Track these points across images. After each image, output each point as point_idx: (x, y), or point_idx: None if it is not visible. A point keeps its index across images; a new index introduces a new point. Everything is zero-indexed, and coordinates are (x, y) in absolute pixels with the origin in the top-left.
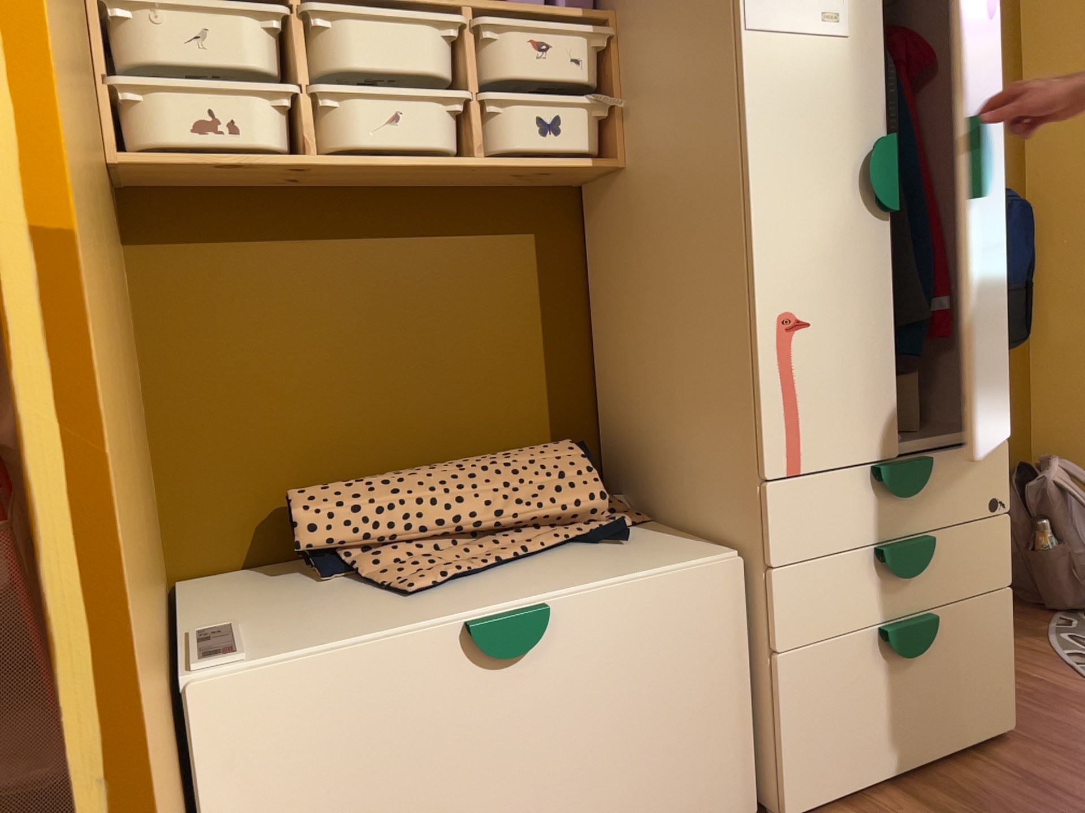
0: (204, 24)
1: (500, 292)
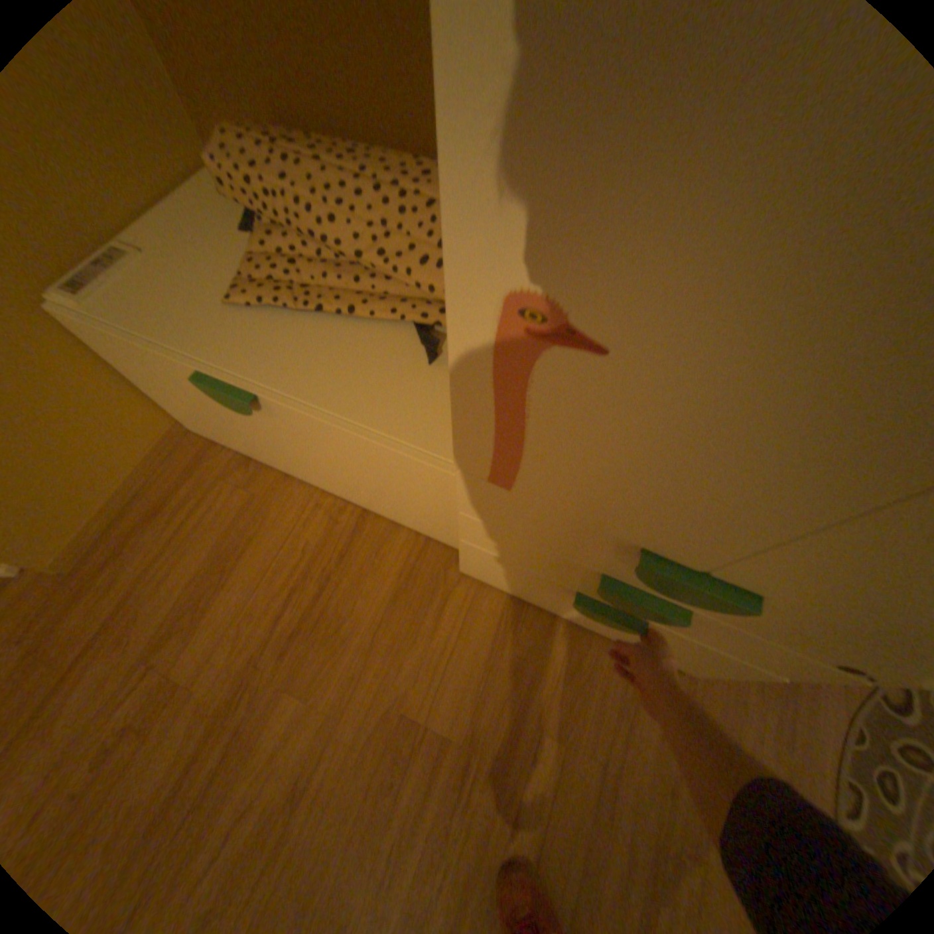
0: None
1: None
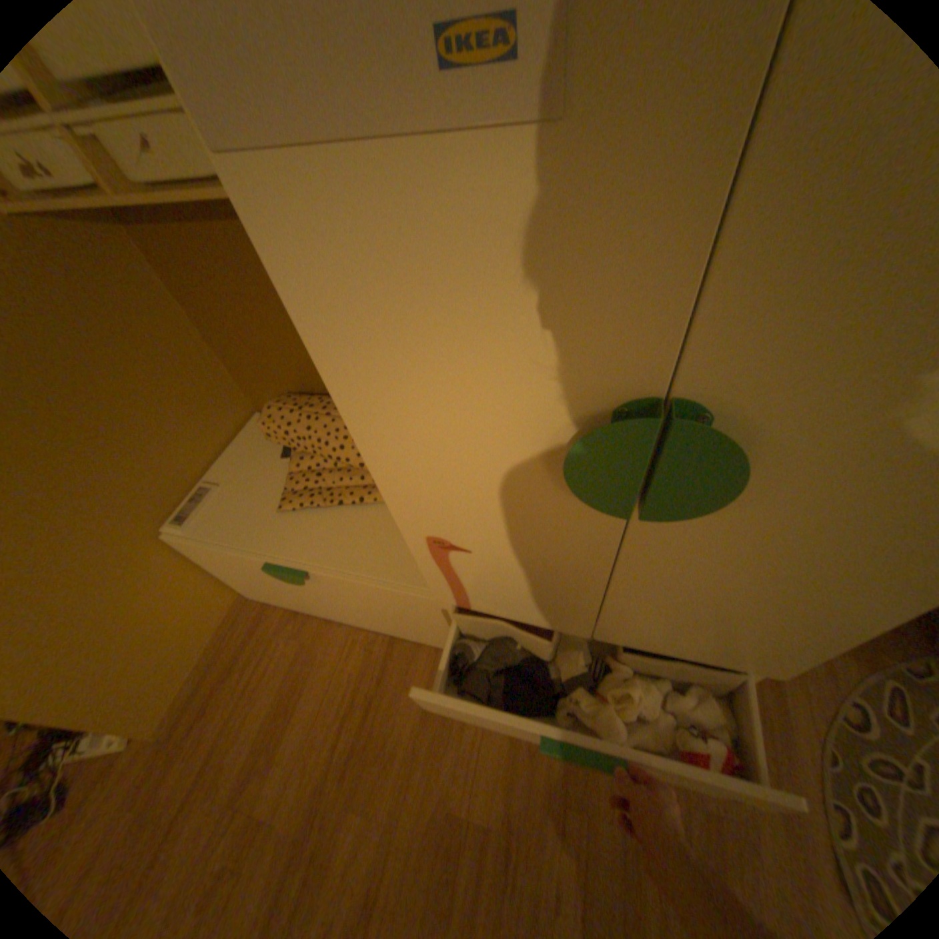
0: None
1: None
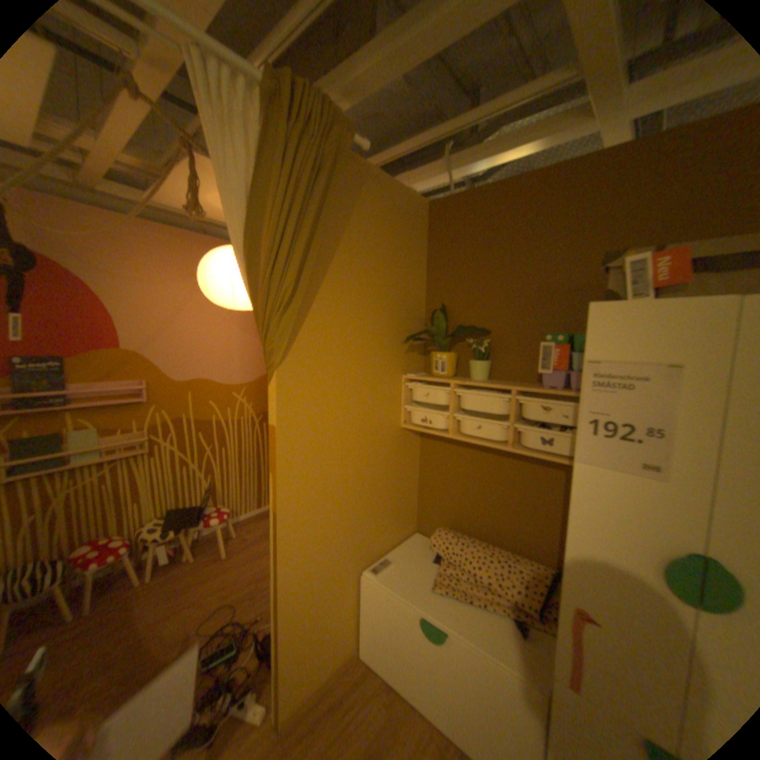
0: (426, 391)
1: (540, 491)
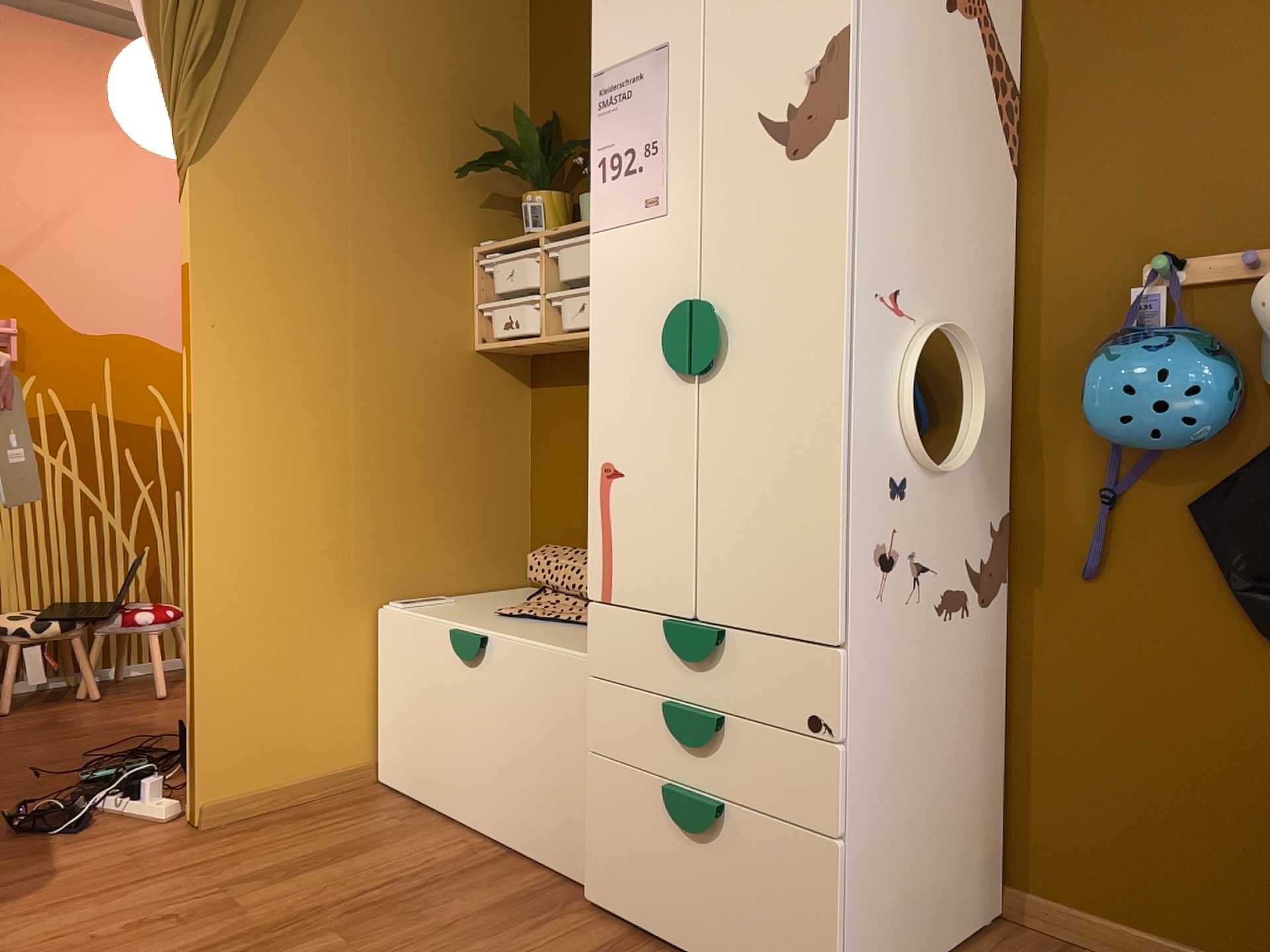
0: (508, 266)
1: None
